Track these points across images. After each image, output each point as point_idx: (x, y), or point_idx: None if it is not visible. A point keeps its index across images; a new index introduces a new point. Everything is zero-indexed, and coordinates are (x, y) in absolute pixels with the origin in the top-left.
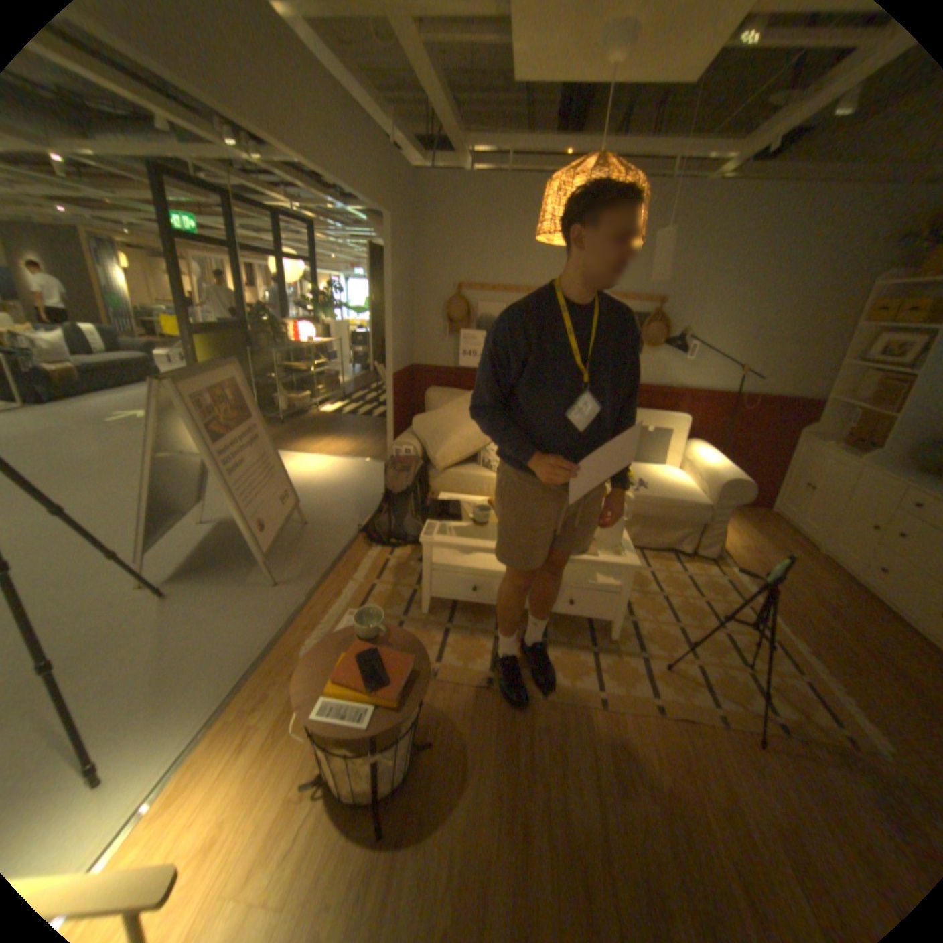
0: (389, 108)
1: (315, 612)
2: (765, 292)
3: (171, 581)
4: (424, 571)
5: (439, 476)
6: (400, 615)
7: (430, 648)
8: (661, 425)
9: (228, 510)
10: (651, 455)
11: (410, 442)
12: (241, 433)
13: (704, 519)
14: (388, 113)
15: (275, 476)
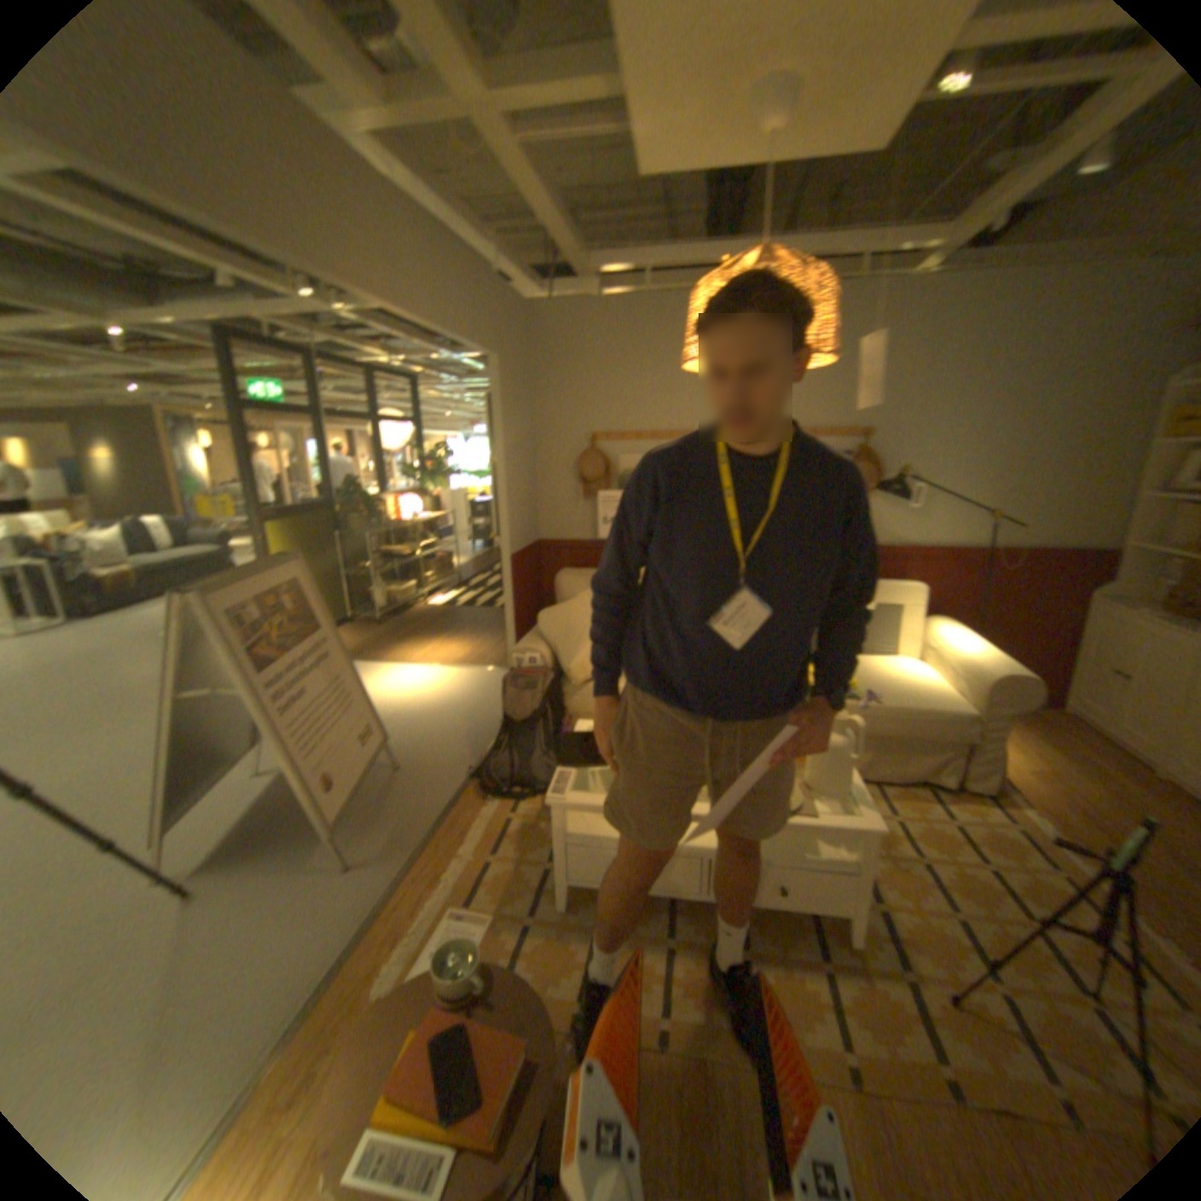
0: (488, 232)
1: (400, 916)
2: (1009, 410)
3: (202, 872)
4: (554, 848)
5: (577, 692)
6: (524, 915)
7: (568, 975)
8: (886, 600)
9: (276, 767)
10: (875, 643)
11: (535, 647)
12: (301, 654)
13: (969, 736)
14: (488, 238)
15: (352, 707)
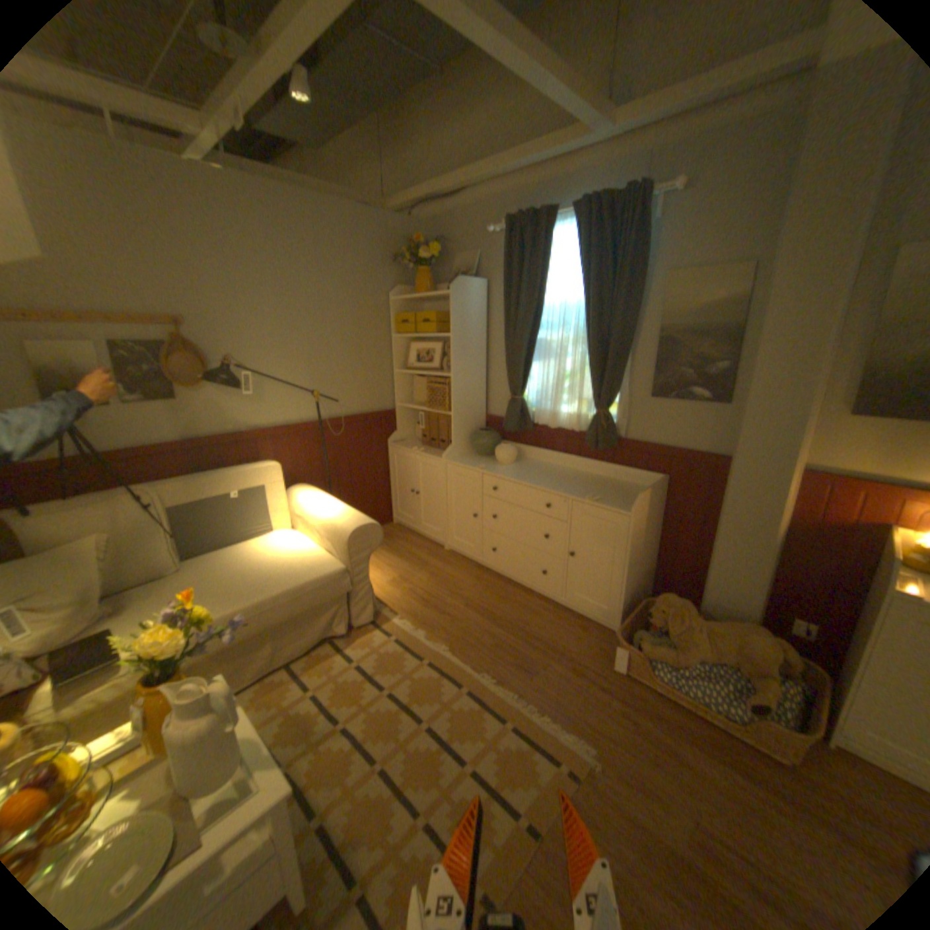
0: None
1: None
2: (303, 307)
3: None
4: None
5: None
6: None
7: None
8: (245, 487)
9: None
10: (247, 531)
11: None
12: None
13: (344, 587)
14: None
15: None
